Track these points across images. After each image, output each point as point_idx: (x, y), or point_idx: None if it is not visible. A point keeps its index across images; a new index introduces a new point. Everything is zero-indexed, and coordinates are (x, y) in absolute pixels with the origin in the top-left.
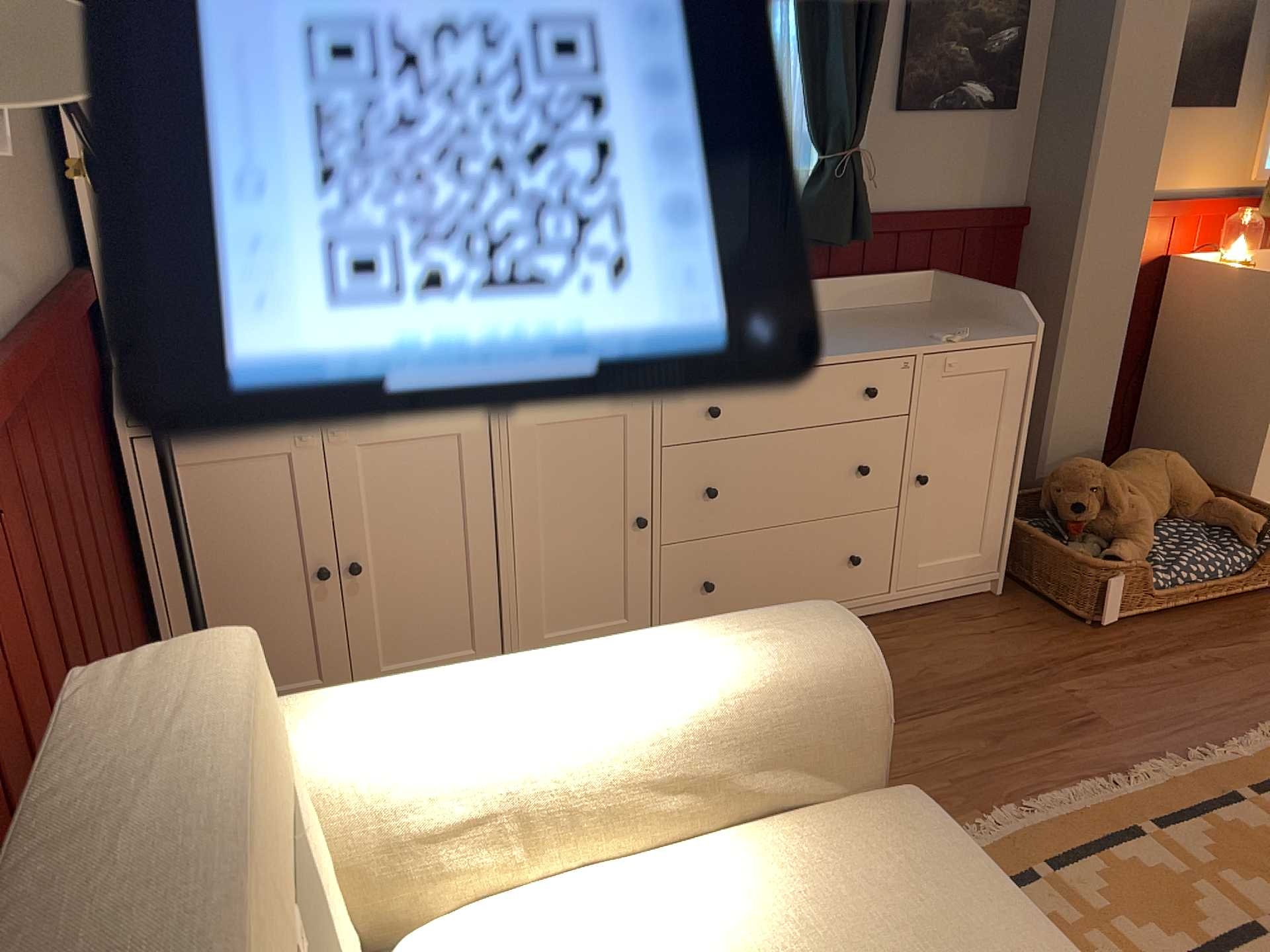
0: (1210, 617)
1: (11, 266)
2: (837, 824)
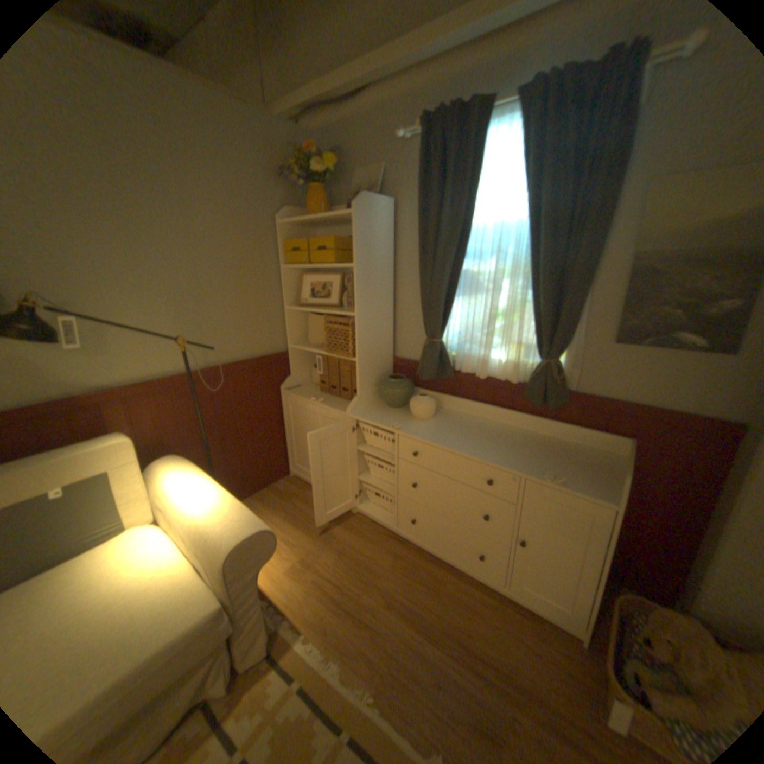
0: None
1: (233, 351)
2: (193, 591)
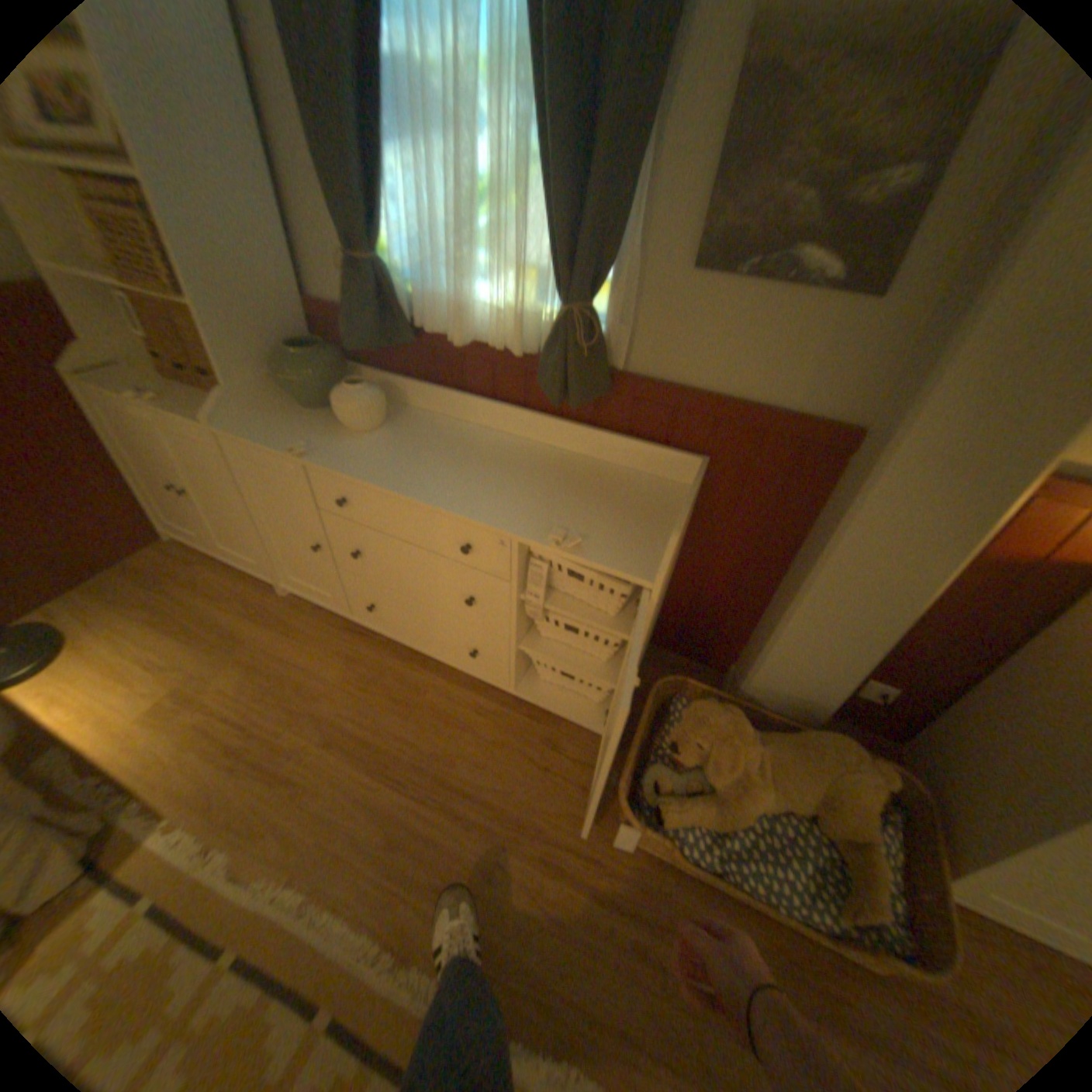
0: (744, 929)
1: None
2: None
